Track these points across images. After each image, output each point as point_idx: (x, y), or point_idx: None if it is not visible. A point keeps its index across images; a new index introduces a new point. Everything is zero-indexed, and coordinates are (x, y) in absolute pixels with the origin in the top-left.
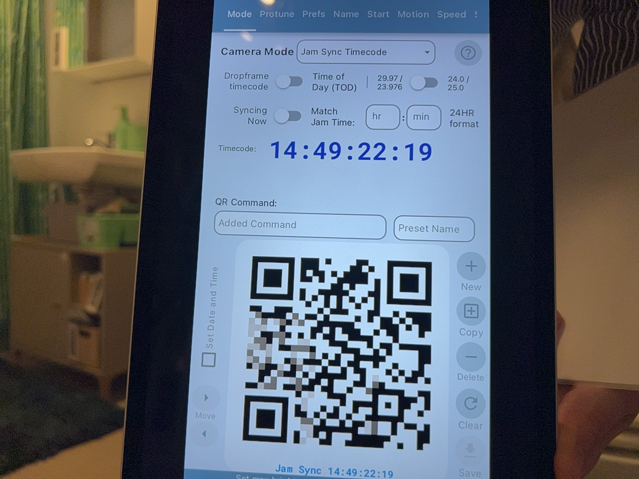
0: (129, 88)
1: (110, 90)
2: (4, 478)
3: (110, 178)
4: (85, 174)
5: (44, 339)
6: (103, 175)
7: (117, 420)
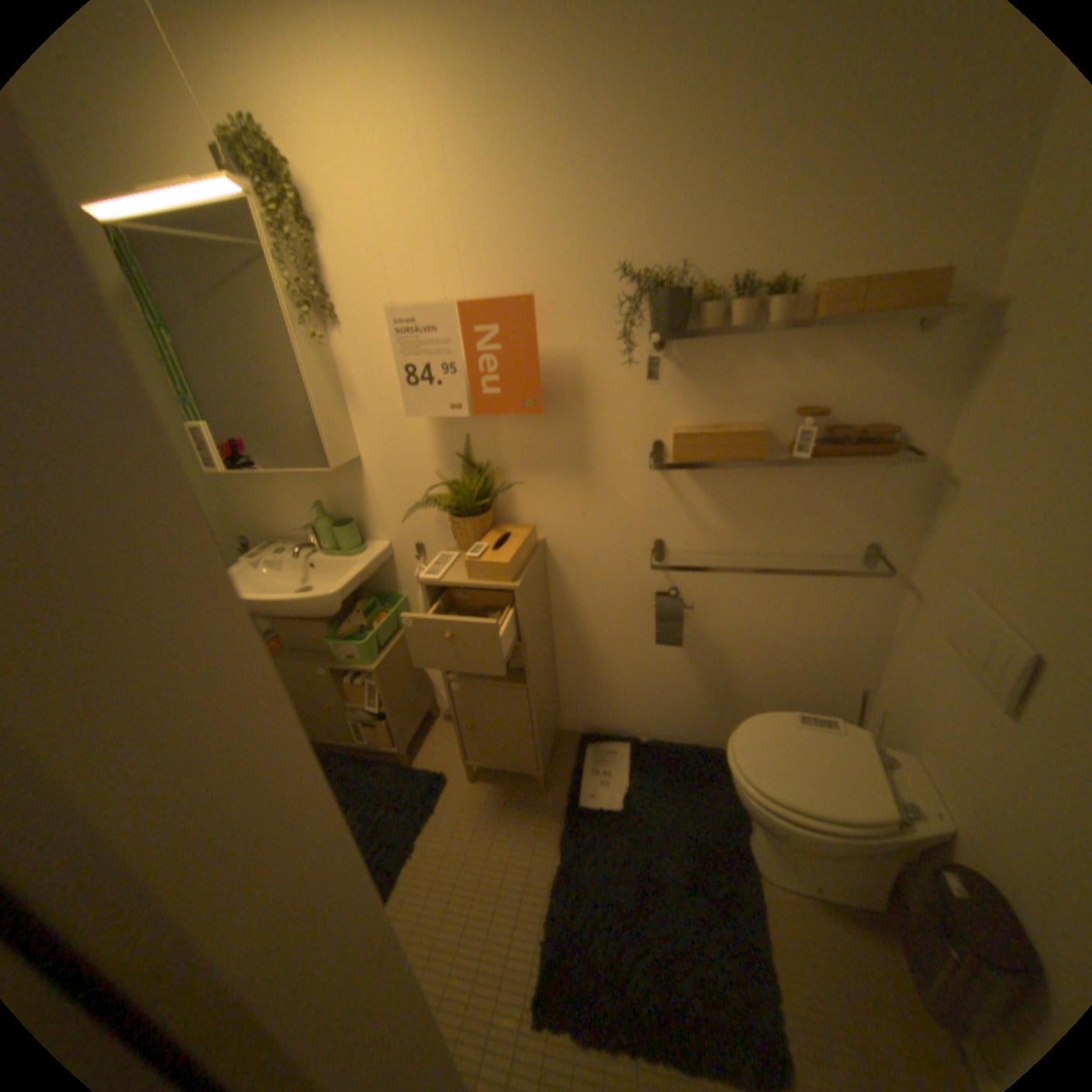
0: (307, 471)
1: (280, 471)
2: (395, 888)
3: (346, 594)
4: (332, 613)
5: (321, 731)
6: (340, 597)
7: (437, 788)
